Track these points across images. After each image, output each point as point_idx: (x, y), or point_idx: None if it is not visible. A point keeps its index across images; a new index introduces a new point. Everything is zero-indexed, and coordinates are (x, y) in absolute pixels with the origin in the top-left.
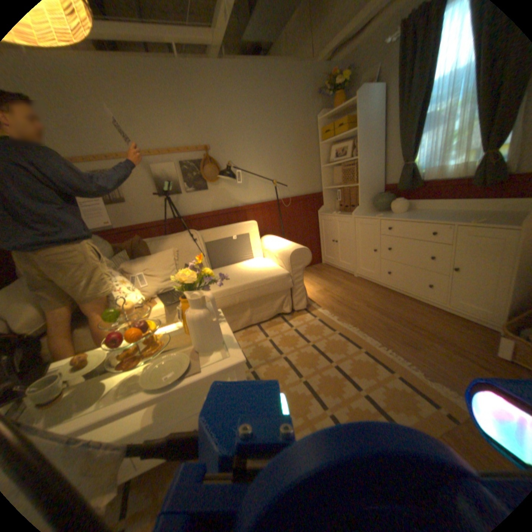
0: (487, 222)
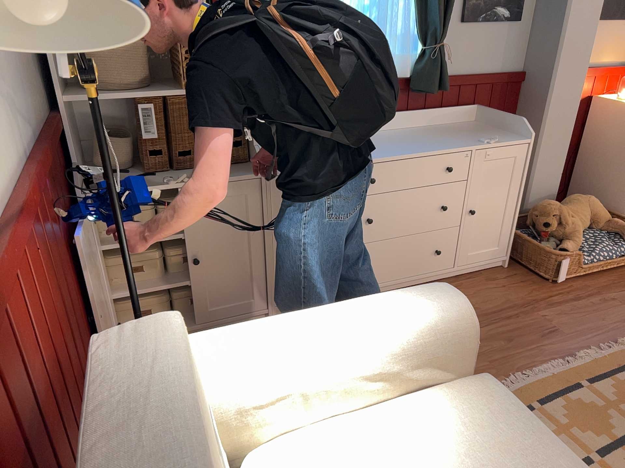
0: (495, 140)
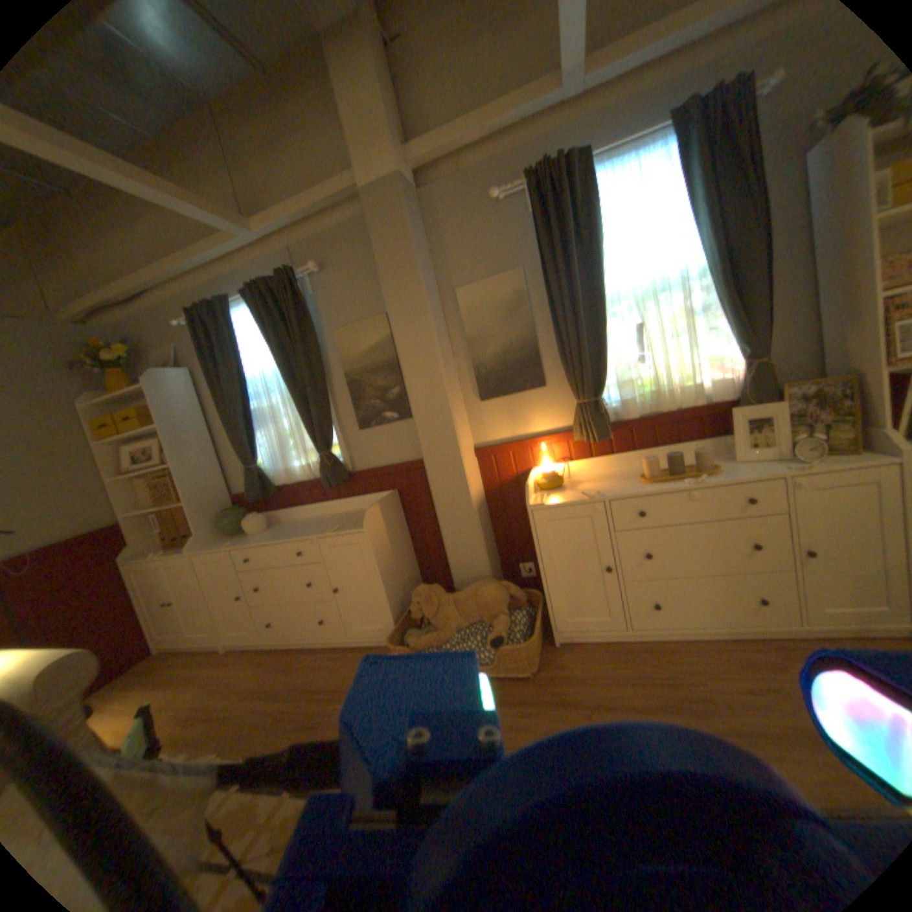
0: (340, 529)
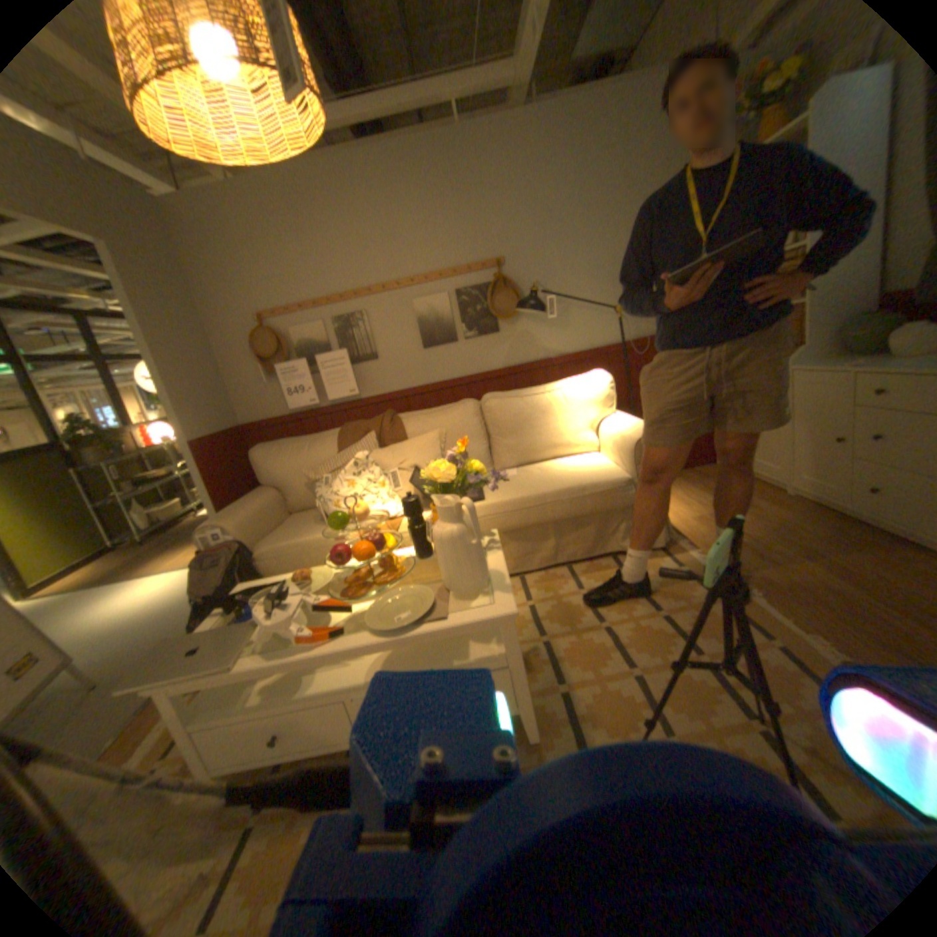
0: None
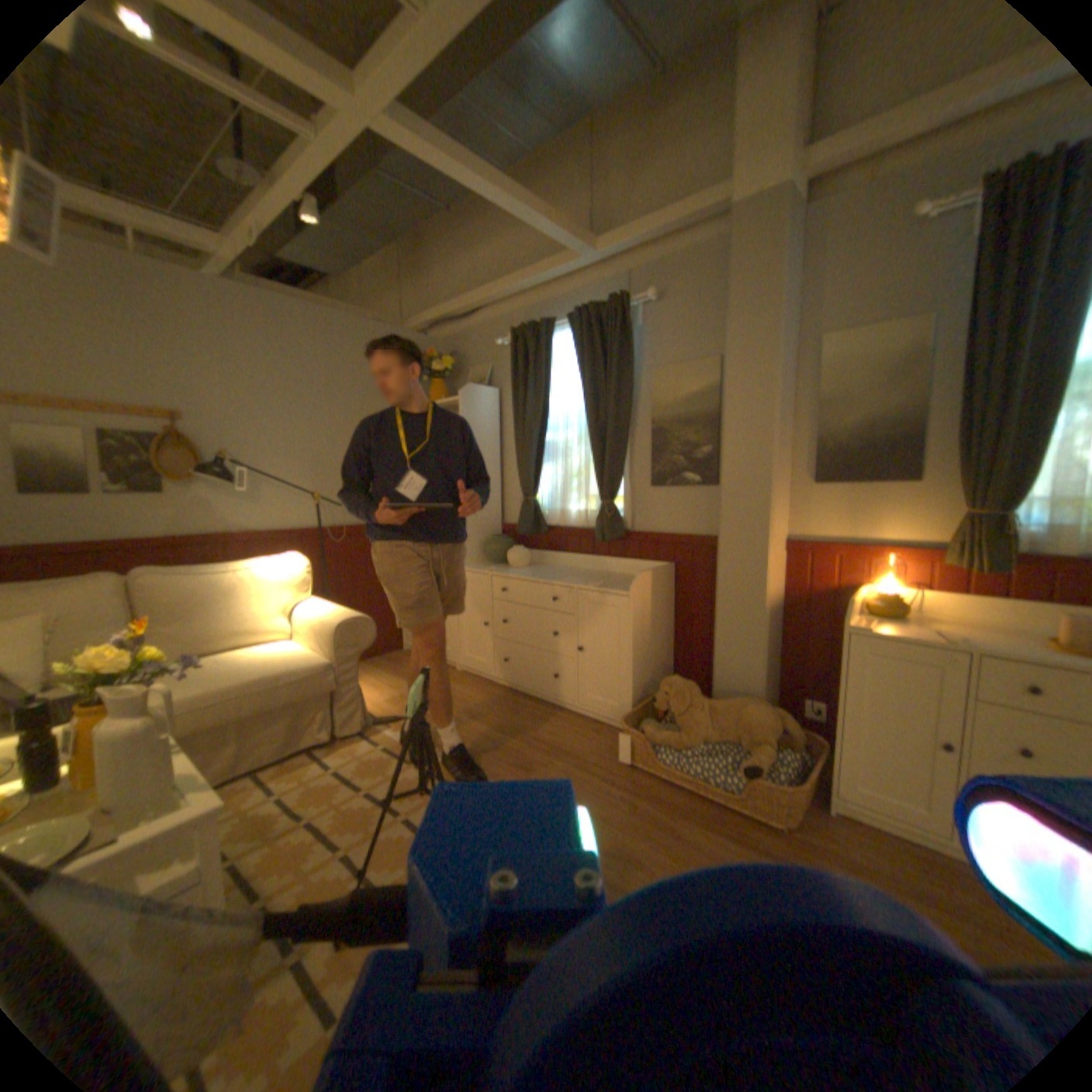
0: (603, 587)
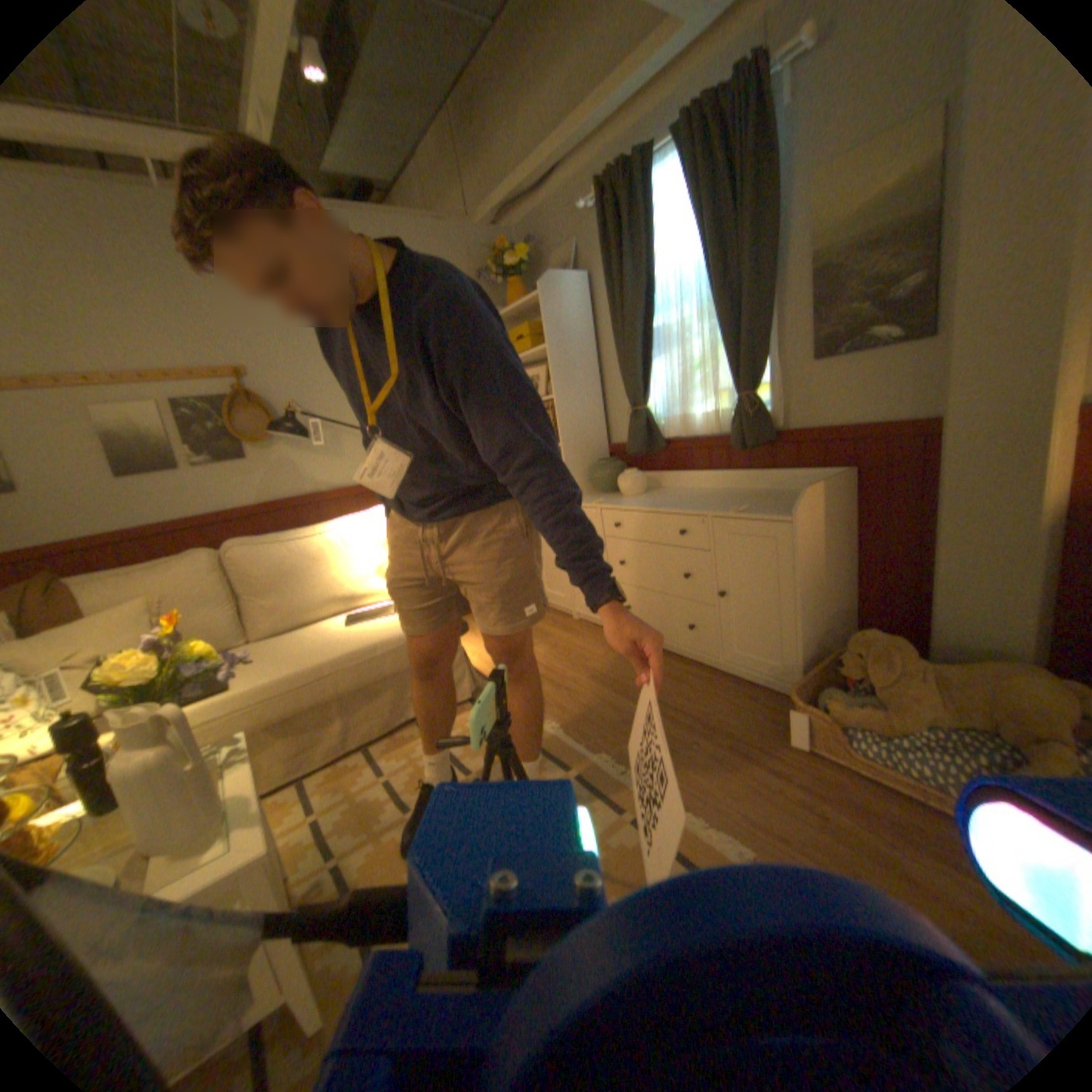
0: (751, 511)
